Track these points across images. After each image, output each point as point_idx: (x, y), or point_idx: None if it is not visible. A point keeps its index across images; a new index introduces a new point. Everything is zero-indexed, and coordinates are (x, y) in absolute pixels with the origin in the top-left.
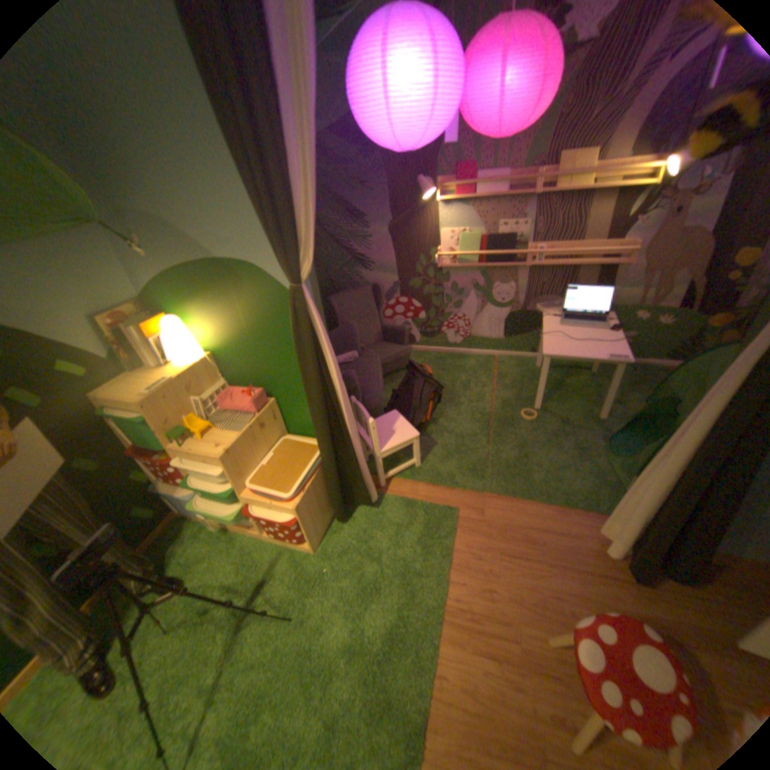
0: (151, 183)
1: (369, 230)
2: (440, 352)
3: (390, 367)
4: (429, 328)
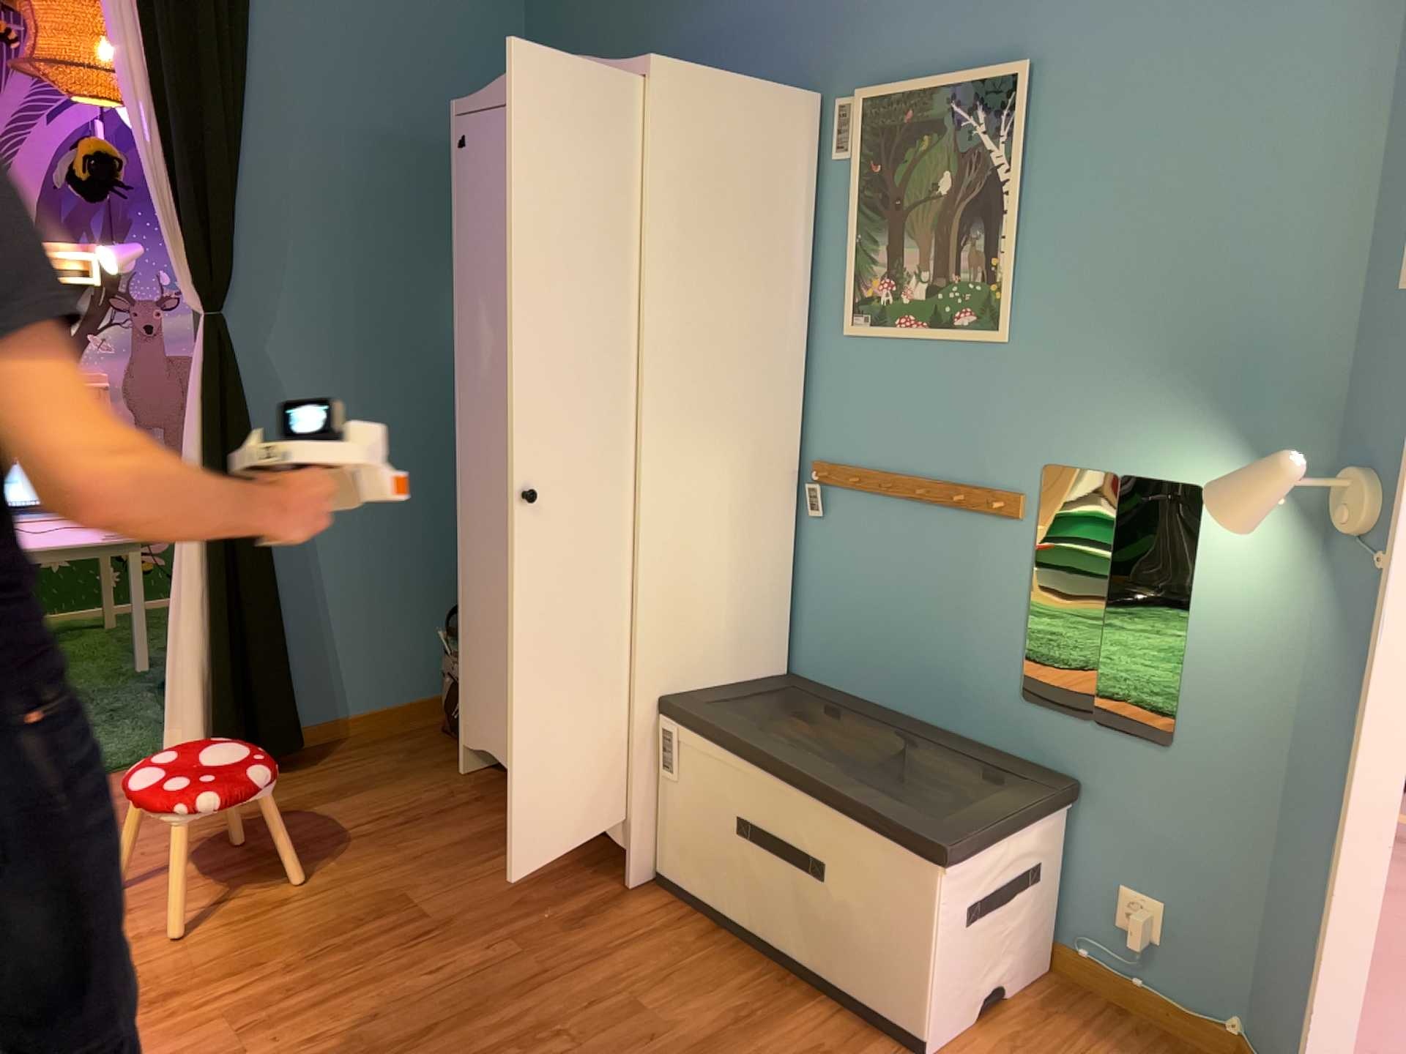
0: None
1: None
2: None
3: None
4: None
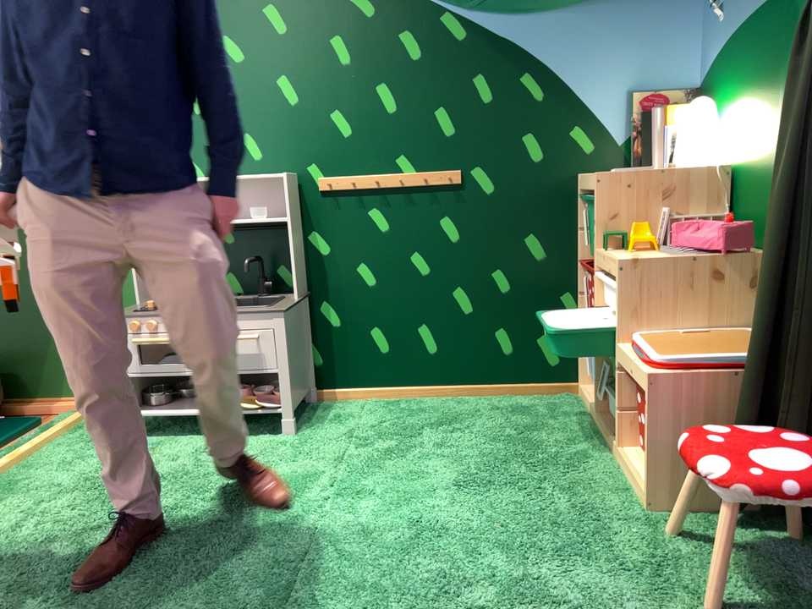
0: None
1: None
2: None
3: None
4: None
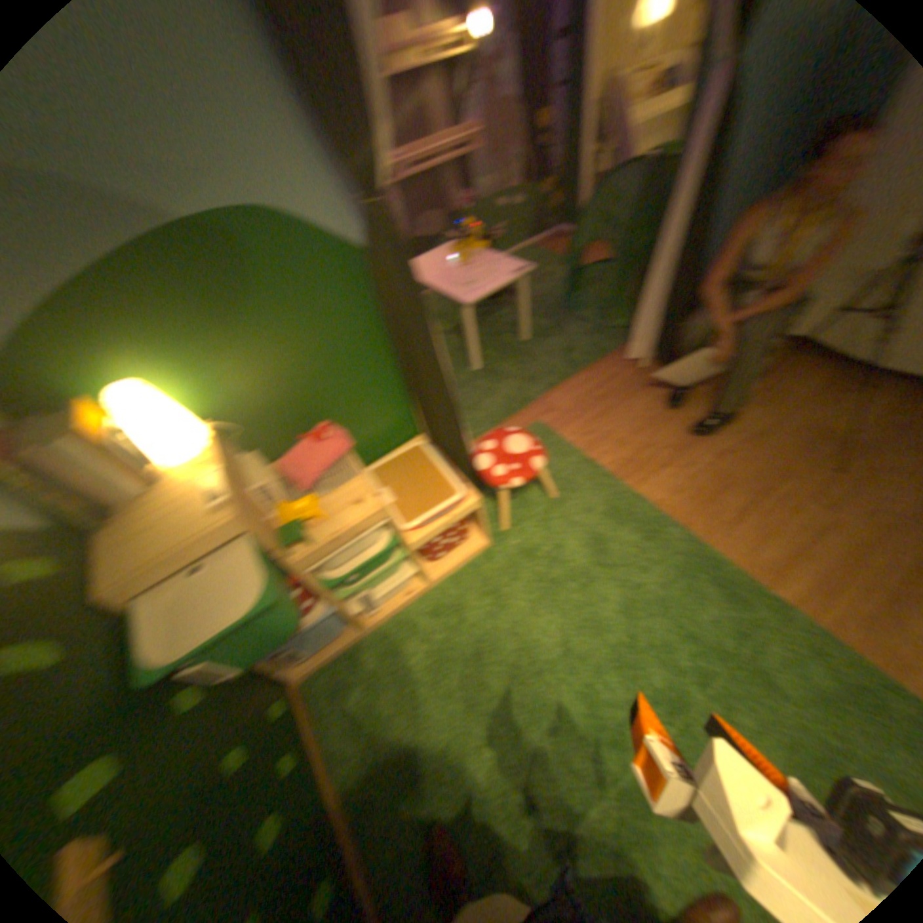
0: None
1: None
2: None
3: None
4: None
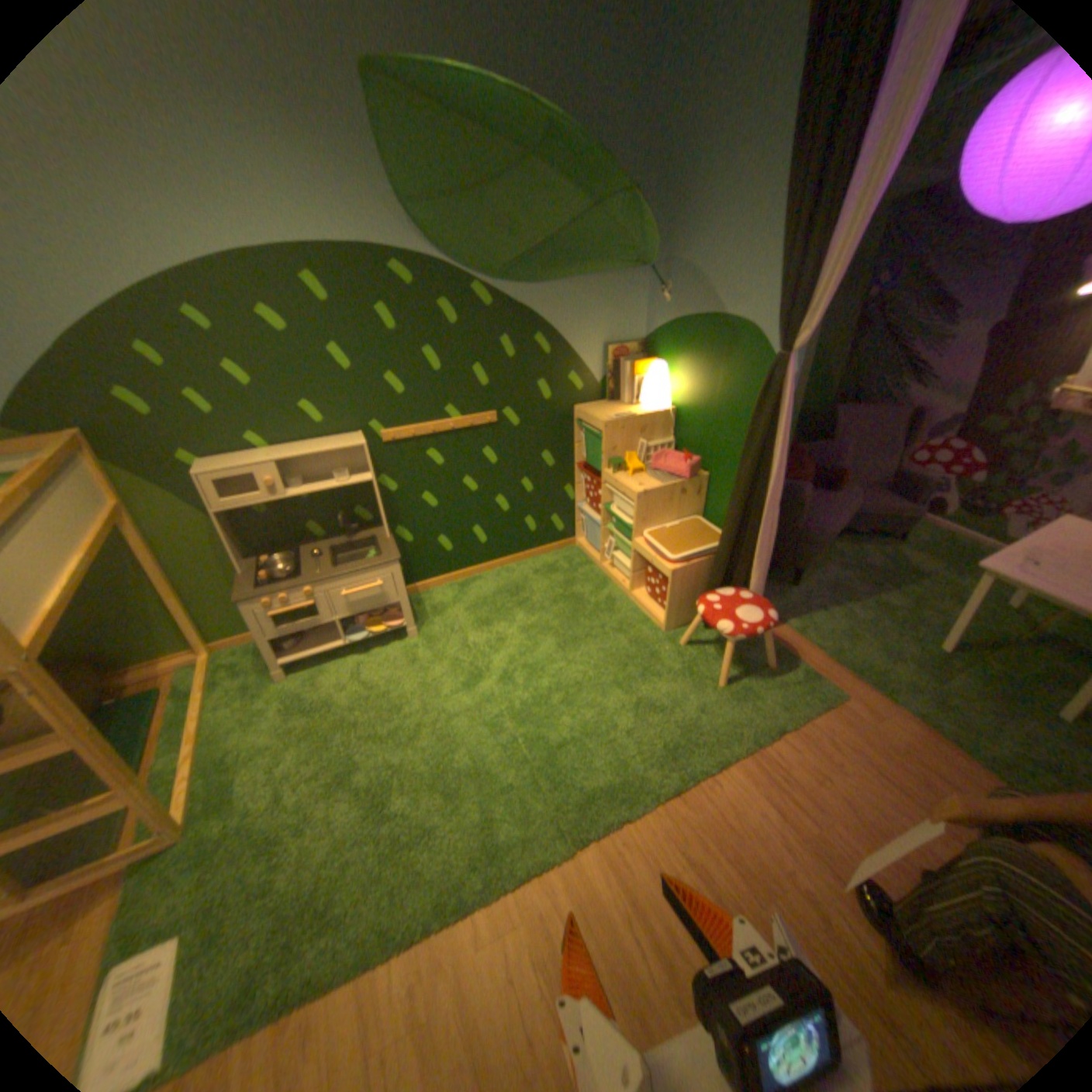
0: (707, 237)
1: (955, 329)
2: (978, 545)
3: (873, 523)
4: (981, 501)
